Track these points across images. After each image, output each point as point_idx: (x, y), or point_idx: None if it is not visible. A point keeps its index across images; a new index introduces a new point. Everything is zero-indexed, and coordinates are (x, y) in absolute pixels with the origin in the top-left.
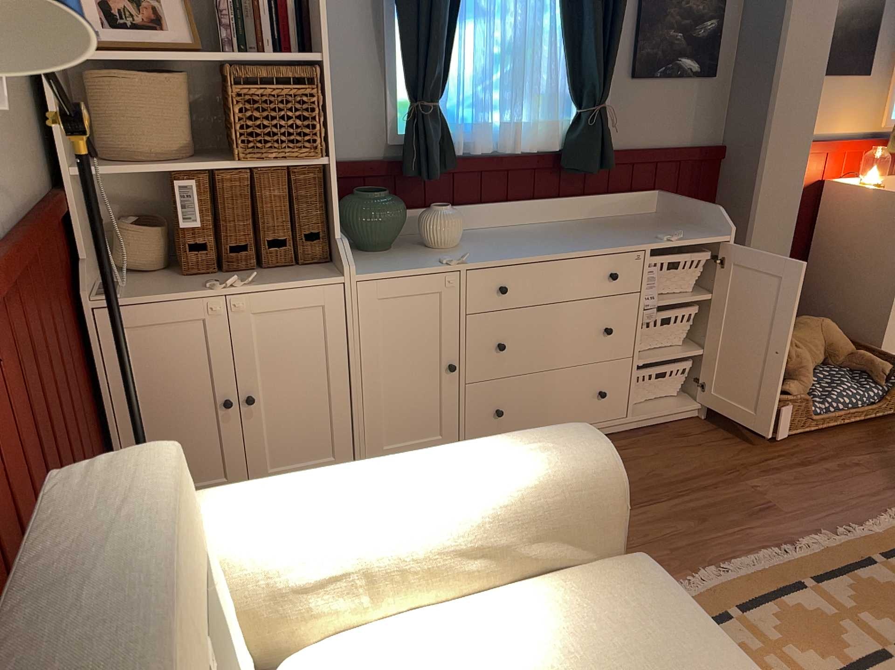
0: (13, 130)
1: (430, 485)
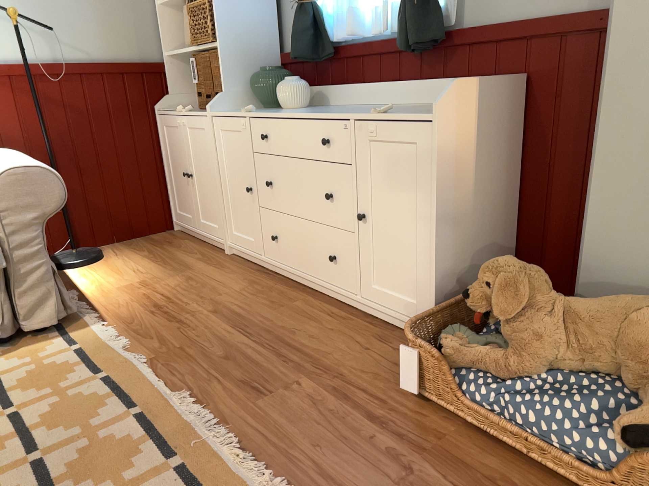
0: (115, 32)
1: None
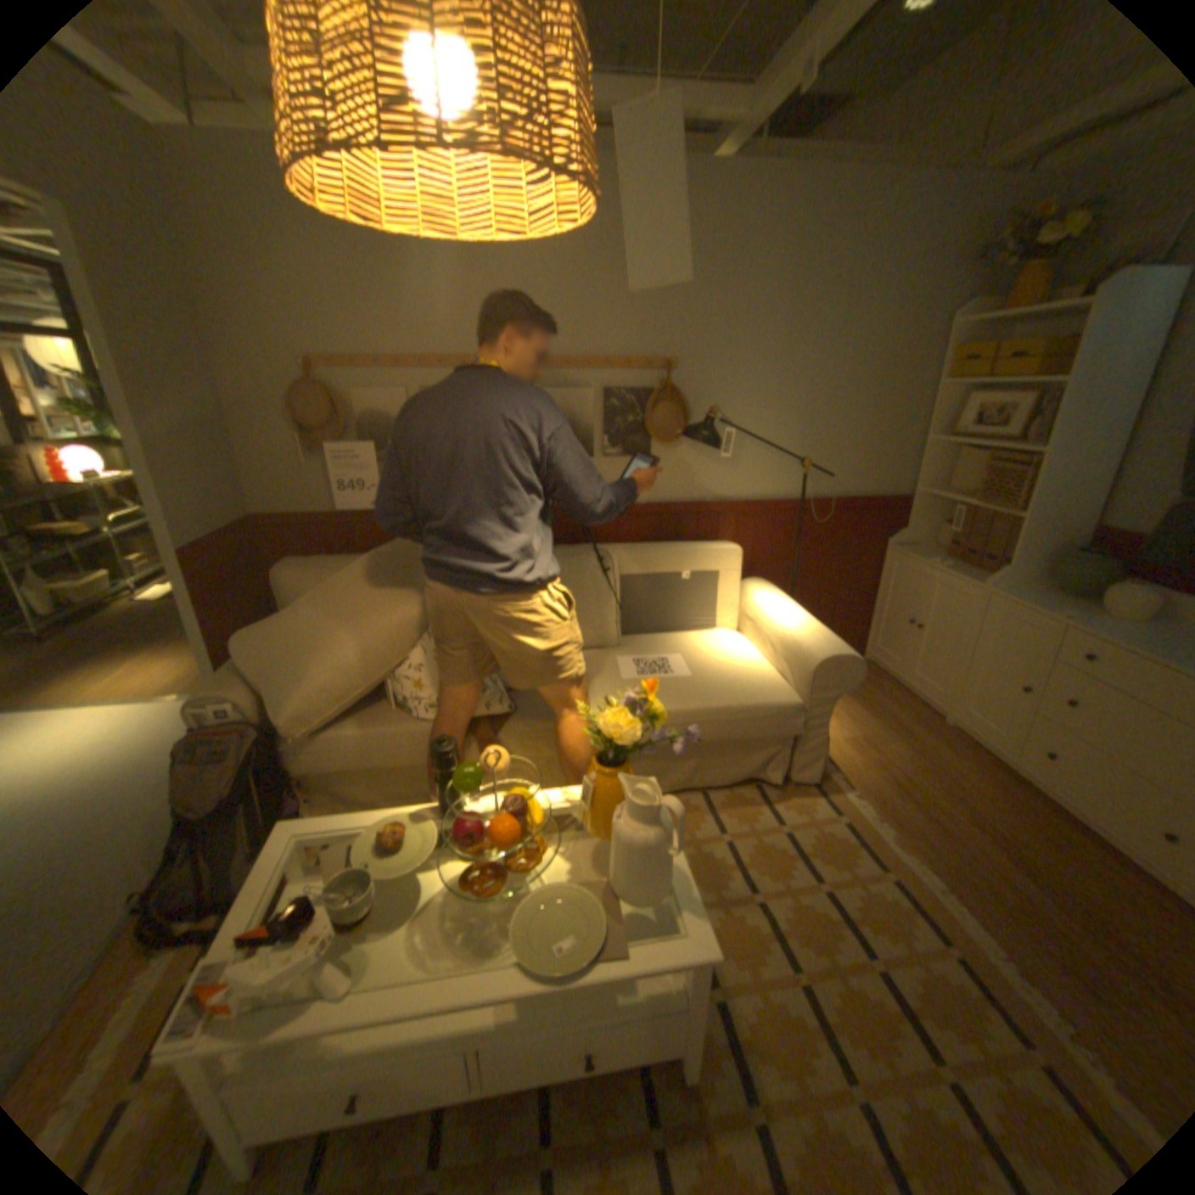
0: (875, 465)
1: (787, 618)
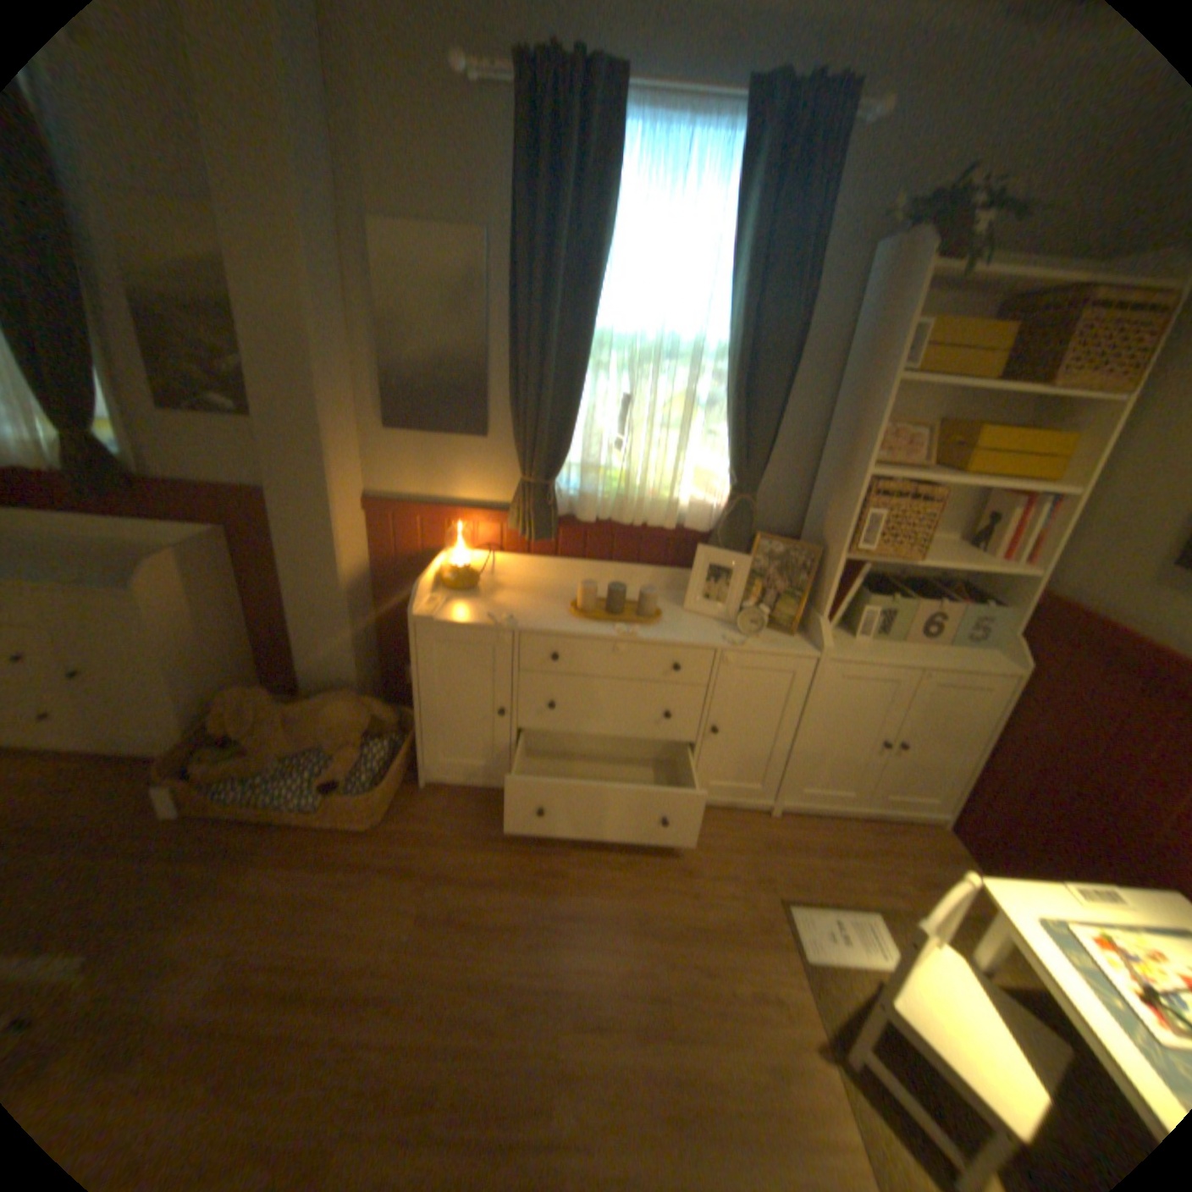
0: None
1: None
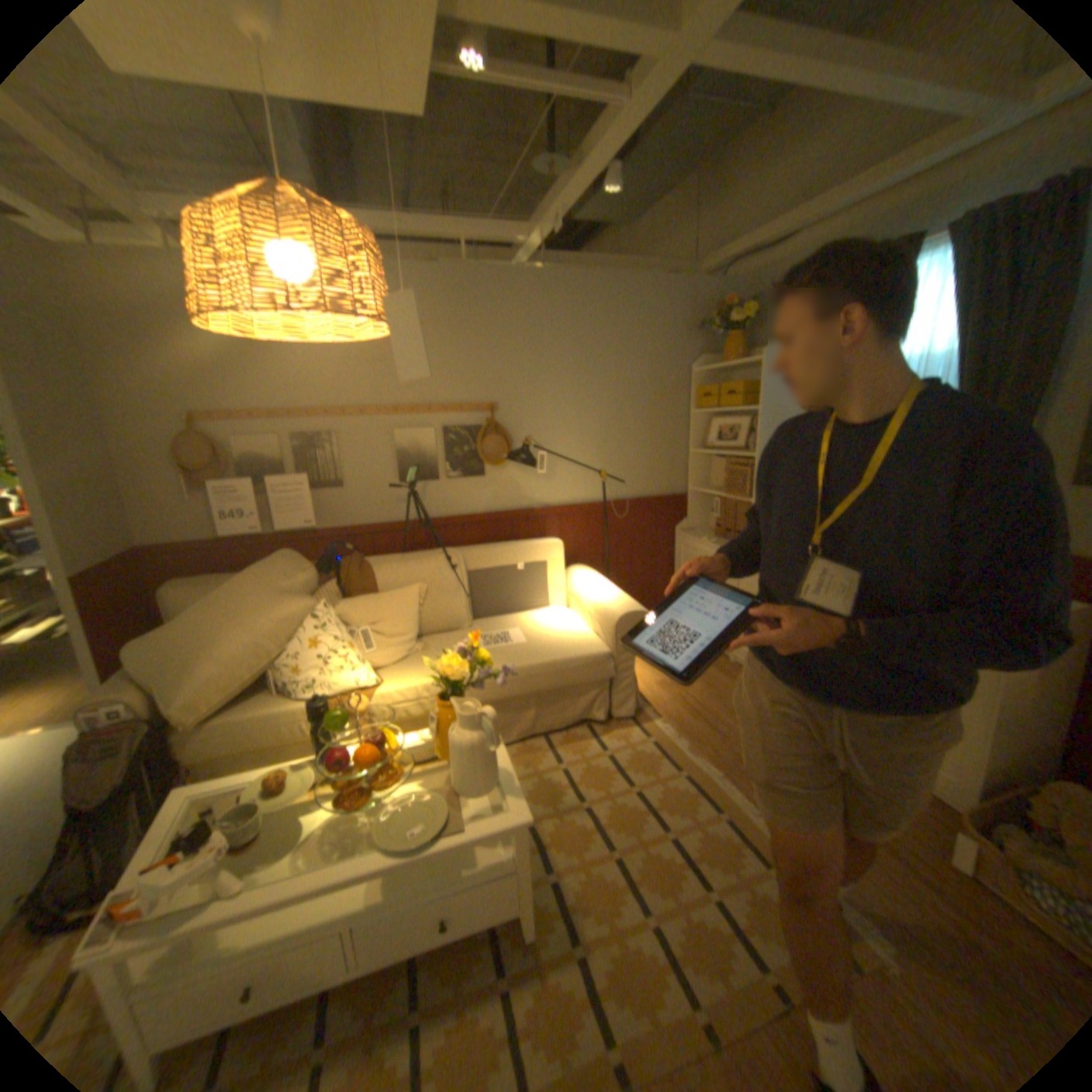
0: (655, 472)
1: (597, 591)
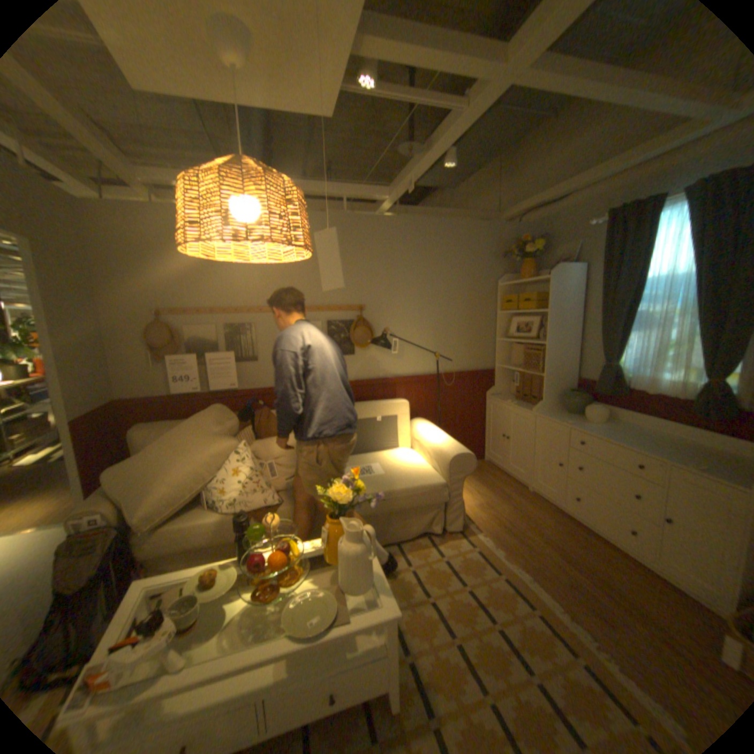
0: (473, 354)
1: (434, 437)
